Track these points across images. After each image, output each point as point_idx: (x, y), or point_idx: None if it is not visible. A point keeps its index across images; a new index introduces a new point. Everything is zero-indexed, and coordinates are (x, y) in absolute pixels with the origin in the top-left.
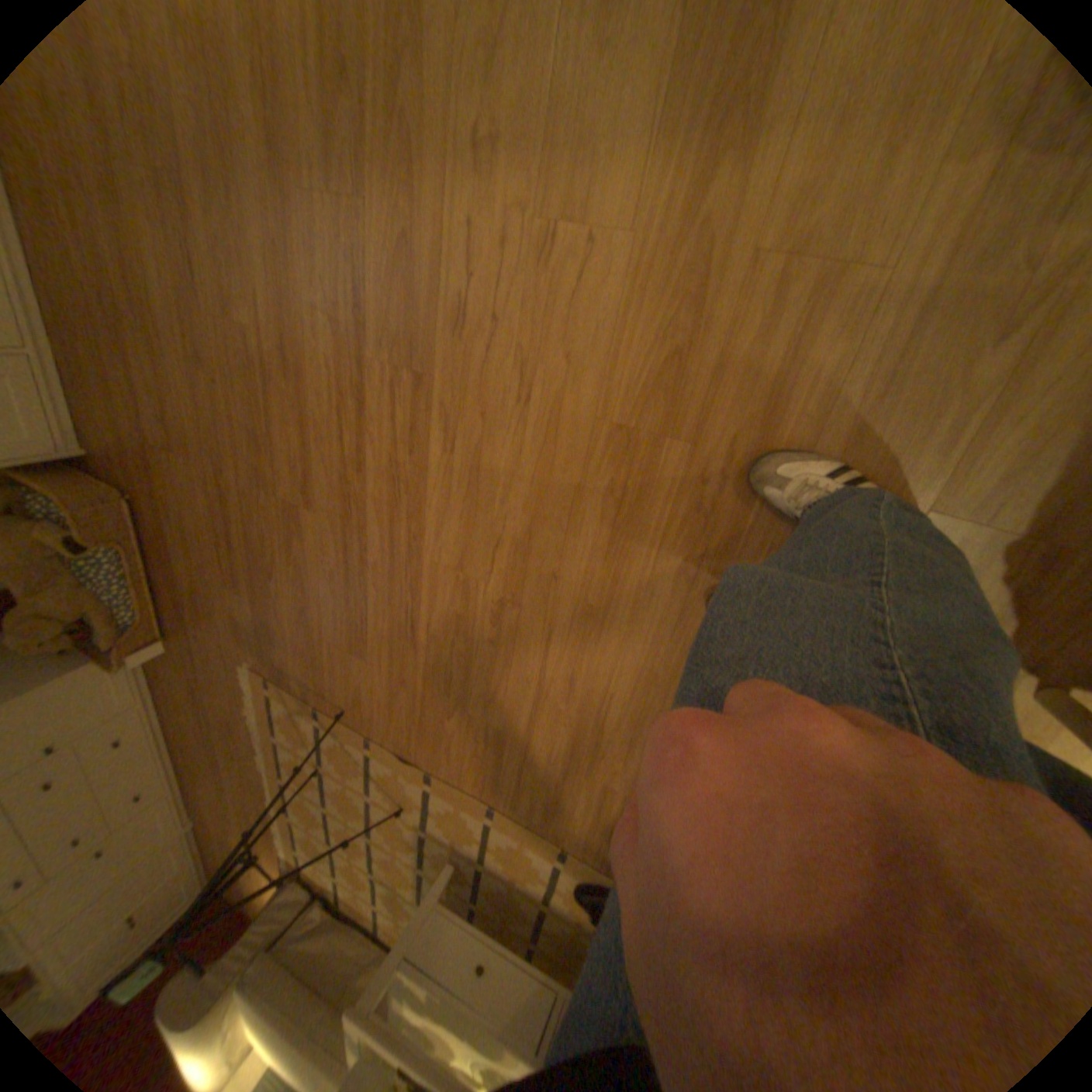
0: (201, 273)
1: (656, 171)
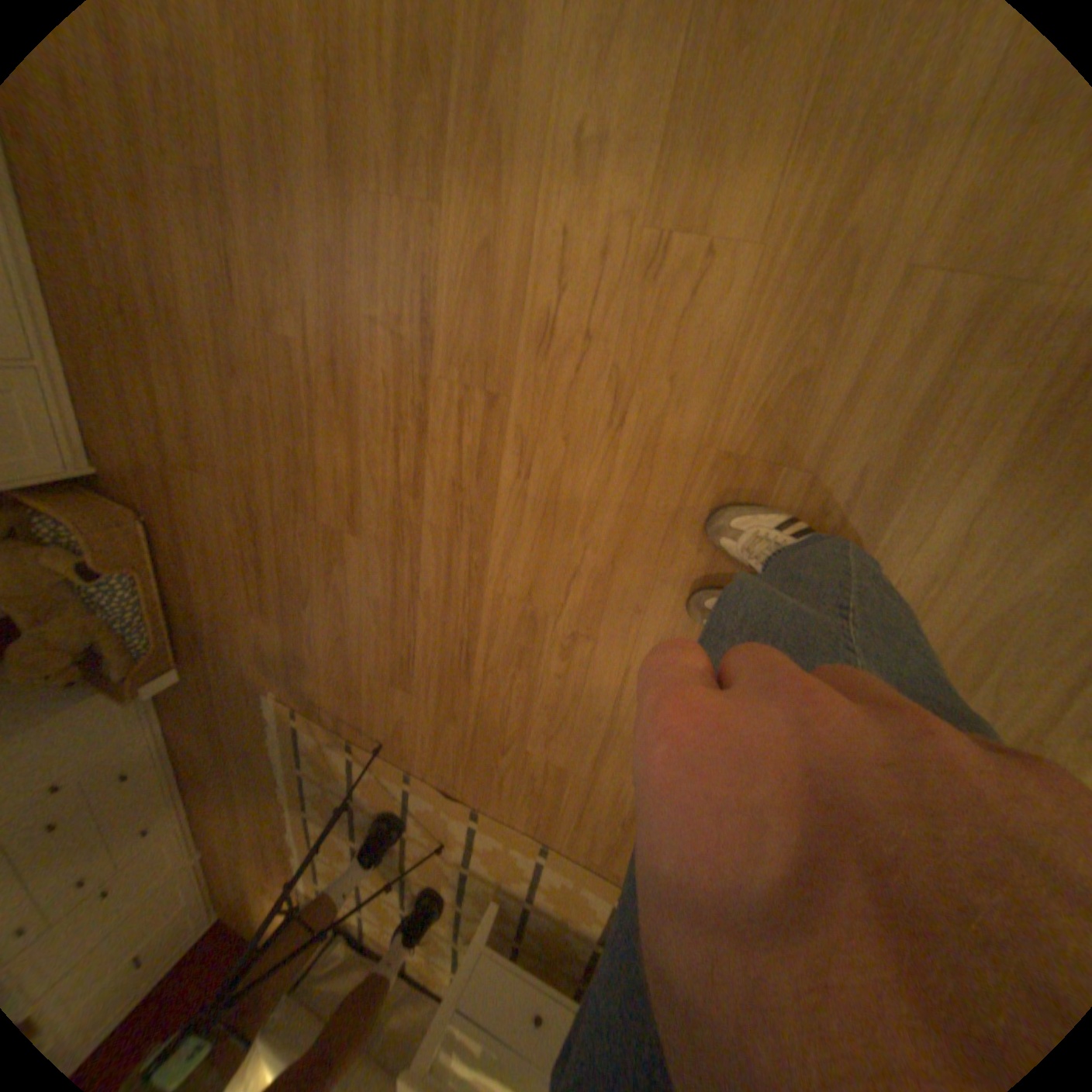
0: (241, 282)
1: (795, 178)
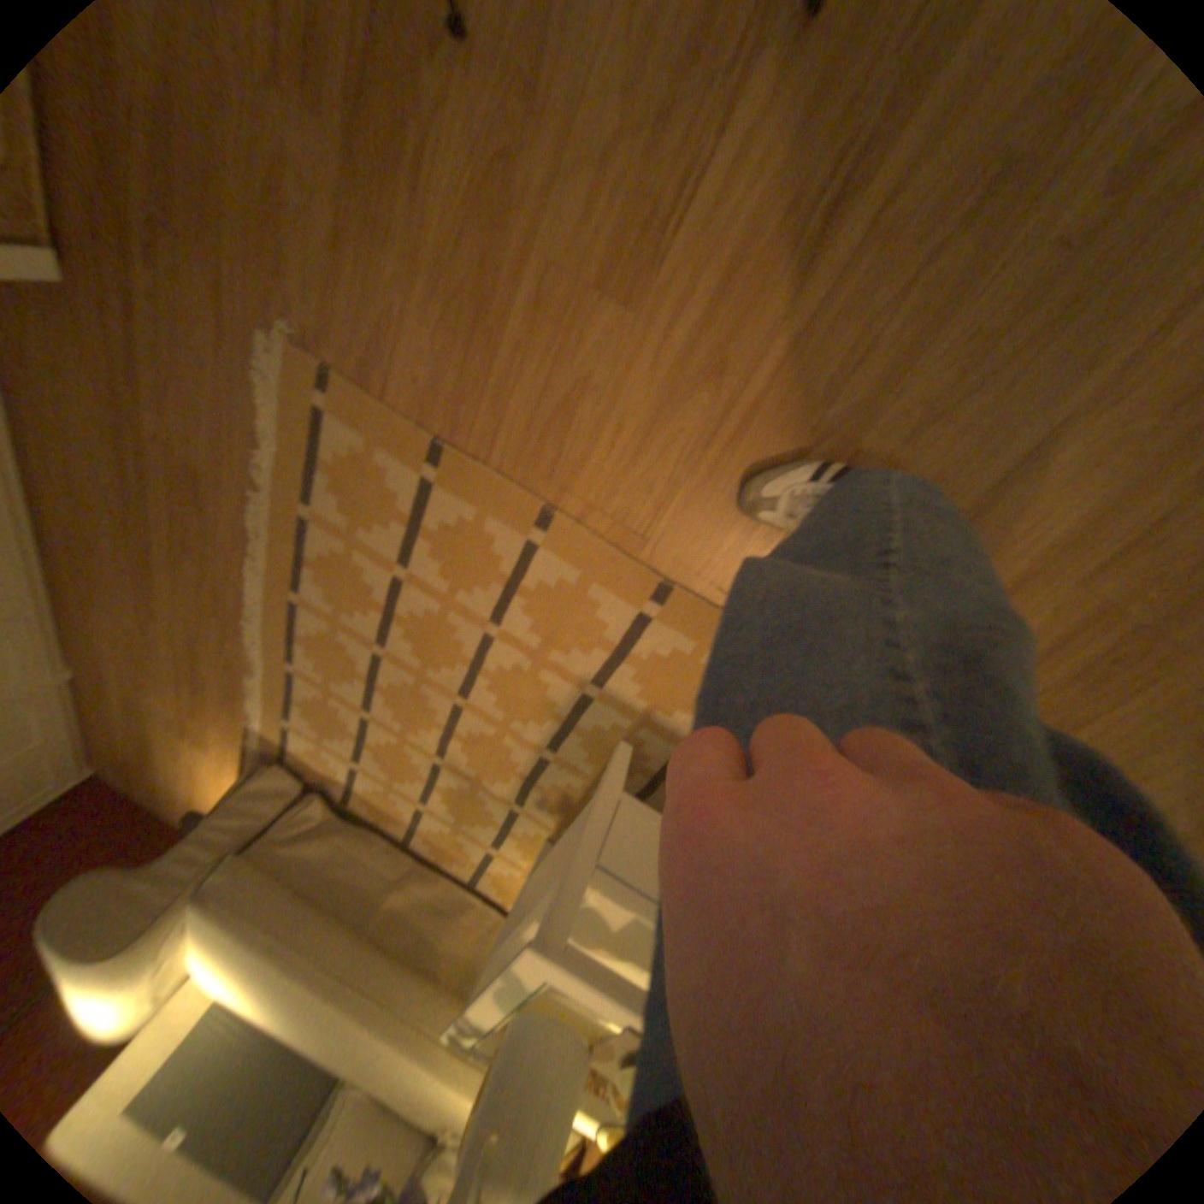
0: None
1: None
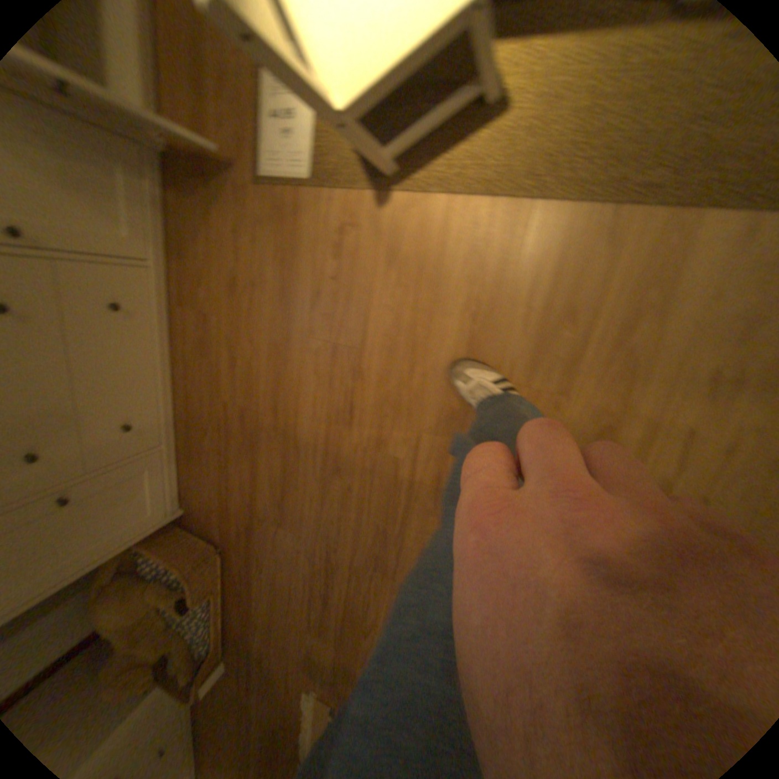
0: (364, 417)
1: None
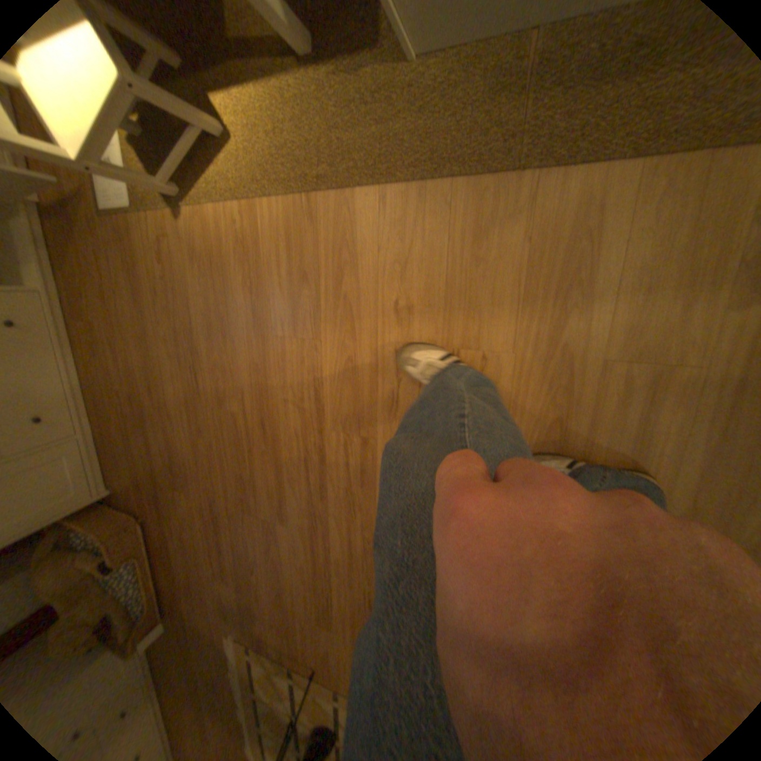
0: (204, 385)
1: (524, 320)
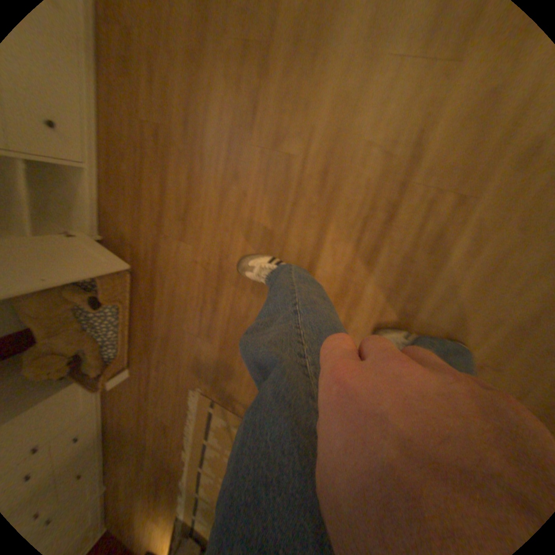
0: (267, 117)
1: None
